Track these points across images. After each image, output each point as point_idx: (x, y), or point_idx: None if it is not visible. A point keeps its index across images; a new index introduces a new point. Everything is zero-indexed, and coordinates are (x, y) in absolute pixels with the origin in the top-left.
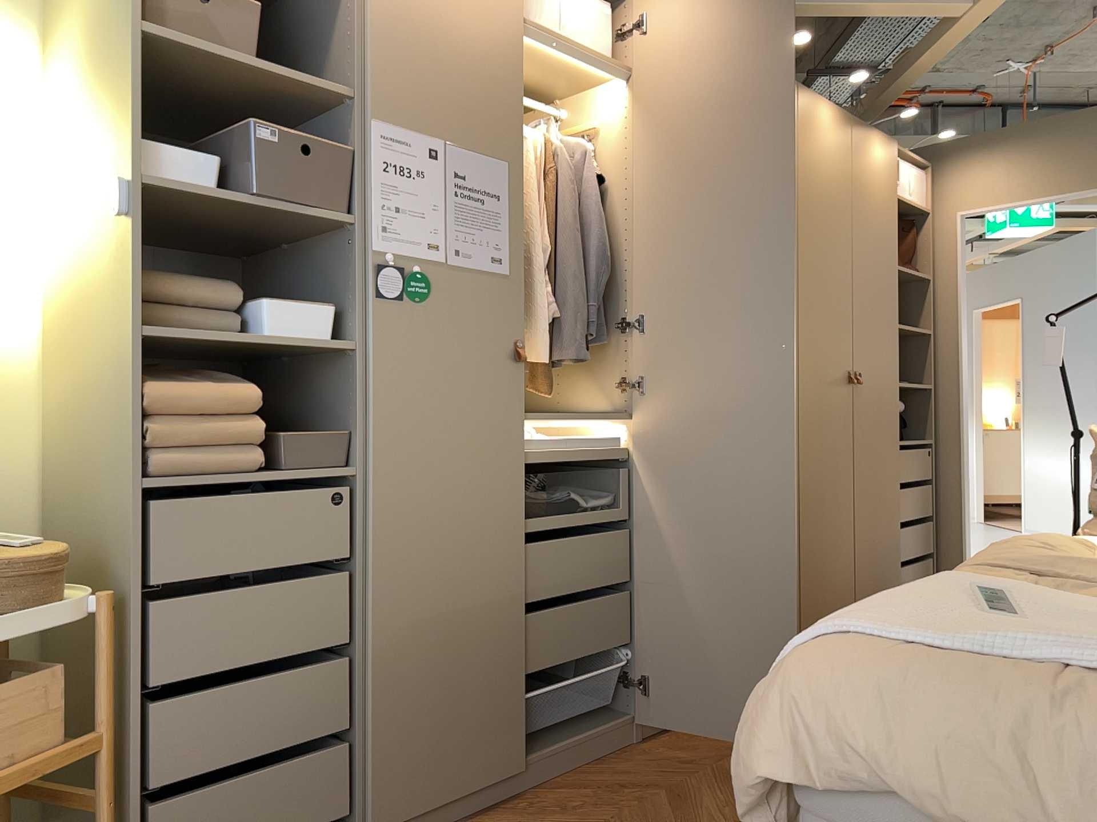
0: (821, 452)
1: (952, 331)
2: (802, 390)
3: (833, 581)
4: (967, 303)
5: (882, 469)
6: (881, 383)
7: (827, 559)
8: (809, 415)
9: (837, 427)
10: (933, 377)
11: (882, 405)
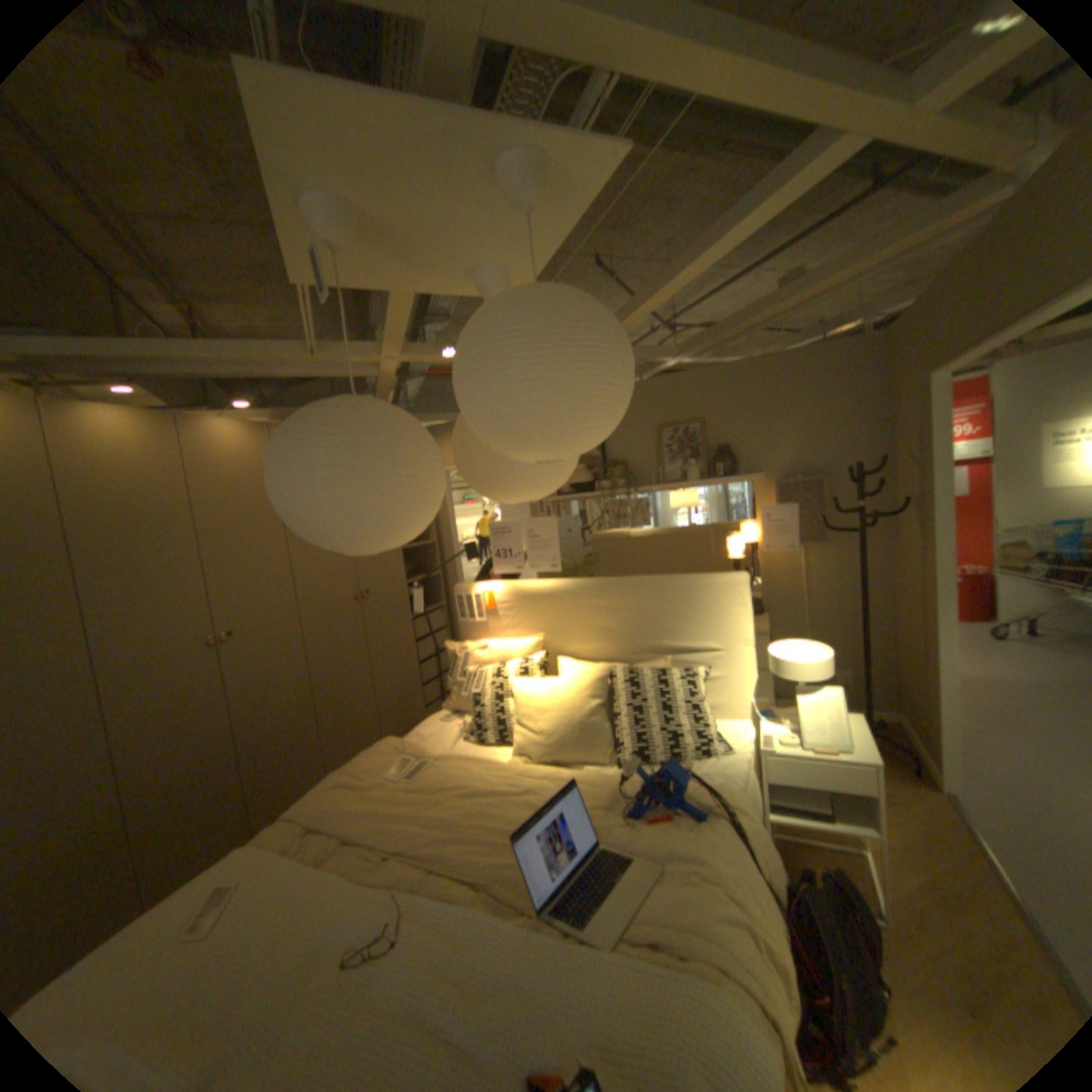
0: (329, 656)
1: (448, 539)
2: (303, 625)
3: (353, 728)
4: (455, 522)
5: (394, 641)
6: (386, 591)
7: (345, 717)
8: (312, 638)
9: (344, 634)
10: (438, 568)
11: (388, 604)
